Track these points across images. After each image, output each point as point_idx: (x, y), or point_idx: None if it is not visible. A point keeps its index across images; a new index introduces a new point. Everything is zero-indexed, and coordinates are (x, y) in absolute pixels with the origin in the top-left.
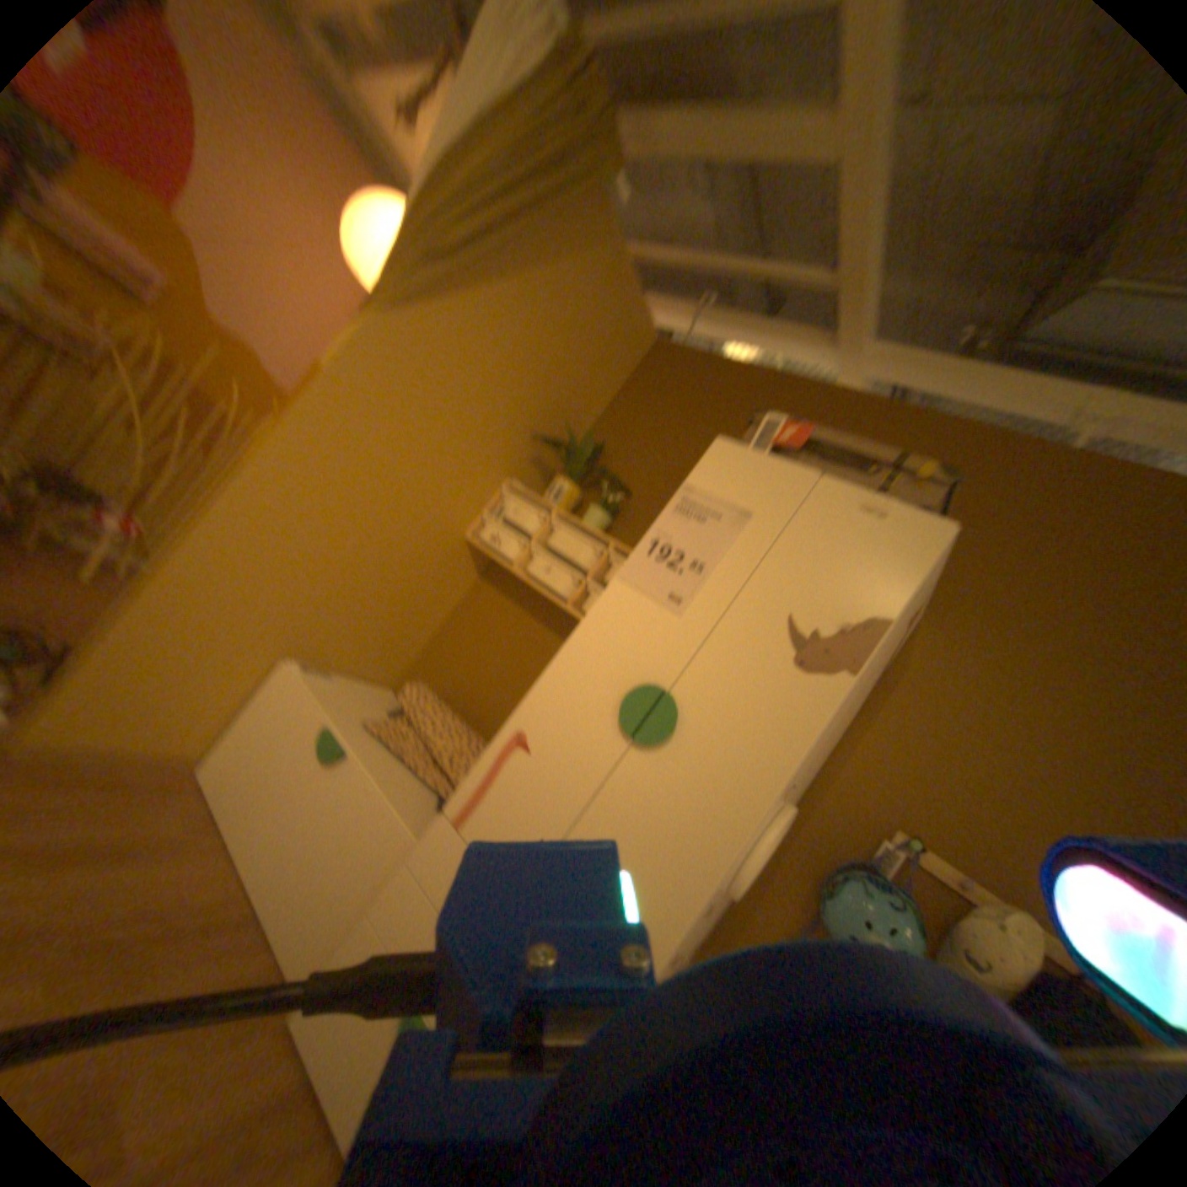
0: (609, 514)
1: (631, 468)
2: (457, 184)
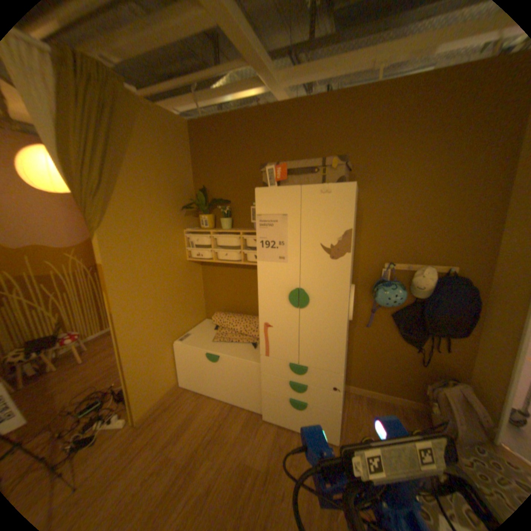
0: (229, 216)
1: (221, 189)
2: (74, 155)
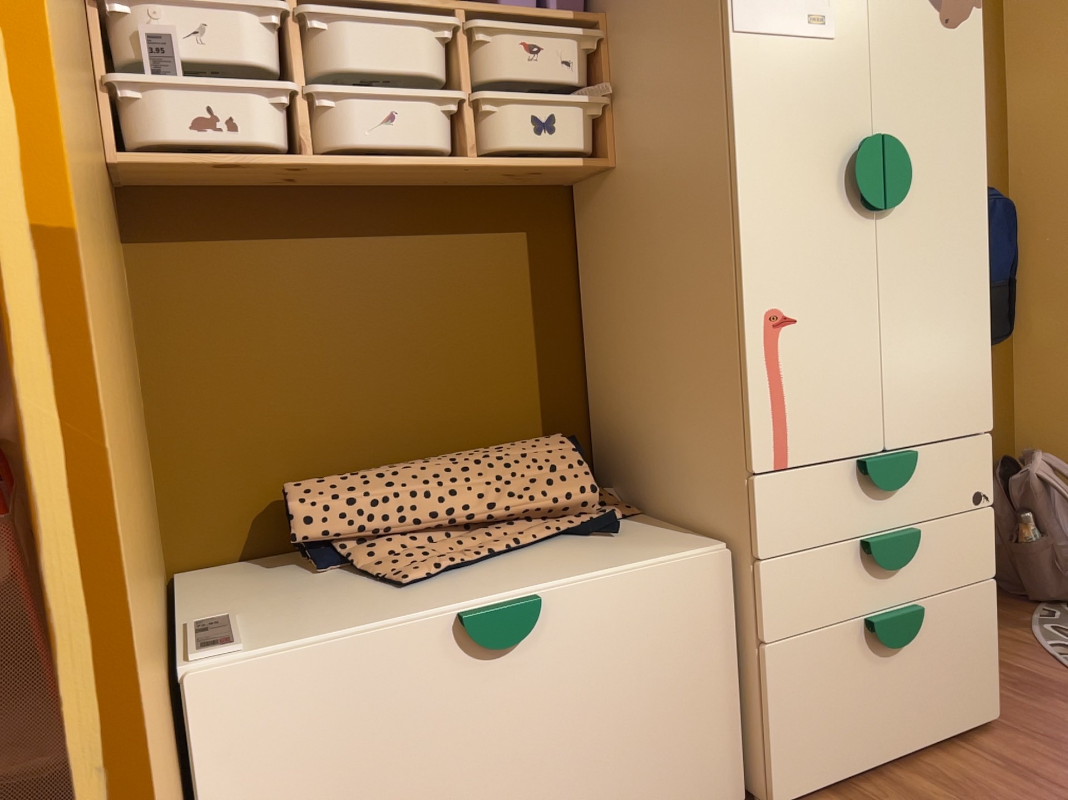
0: None
1: None
2: None
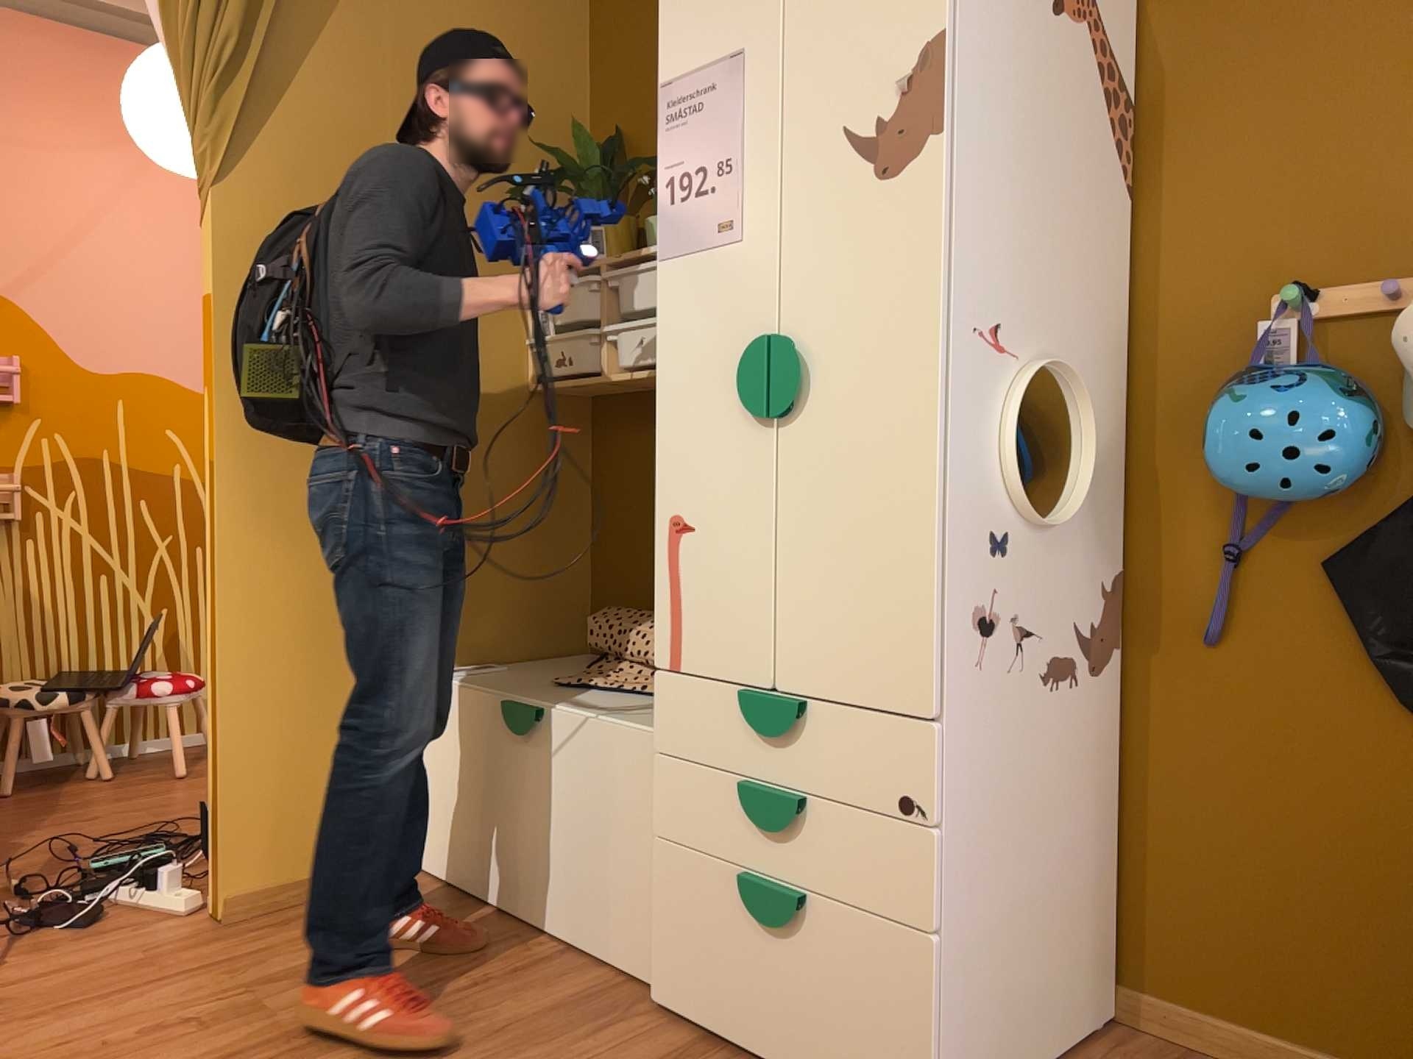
0: None
1: None
2: None
